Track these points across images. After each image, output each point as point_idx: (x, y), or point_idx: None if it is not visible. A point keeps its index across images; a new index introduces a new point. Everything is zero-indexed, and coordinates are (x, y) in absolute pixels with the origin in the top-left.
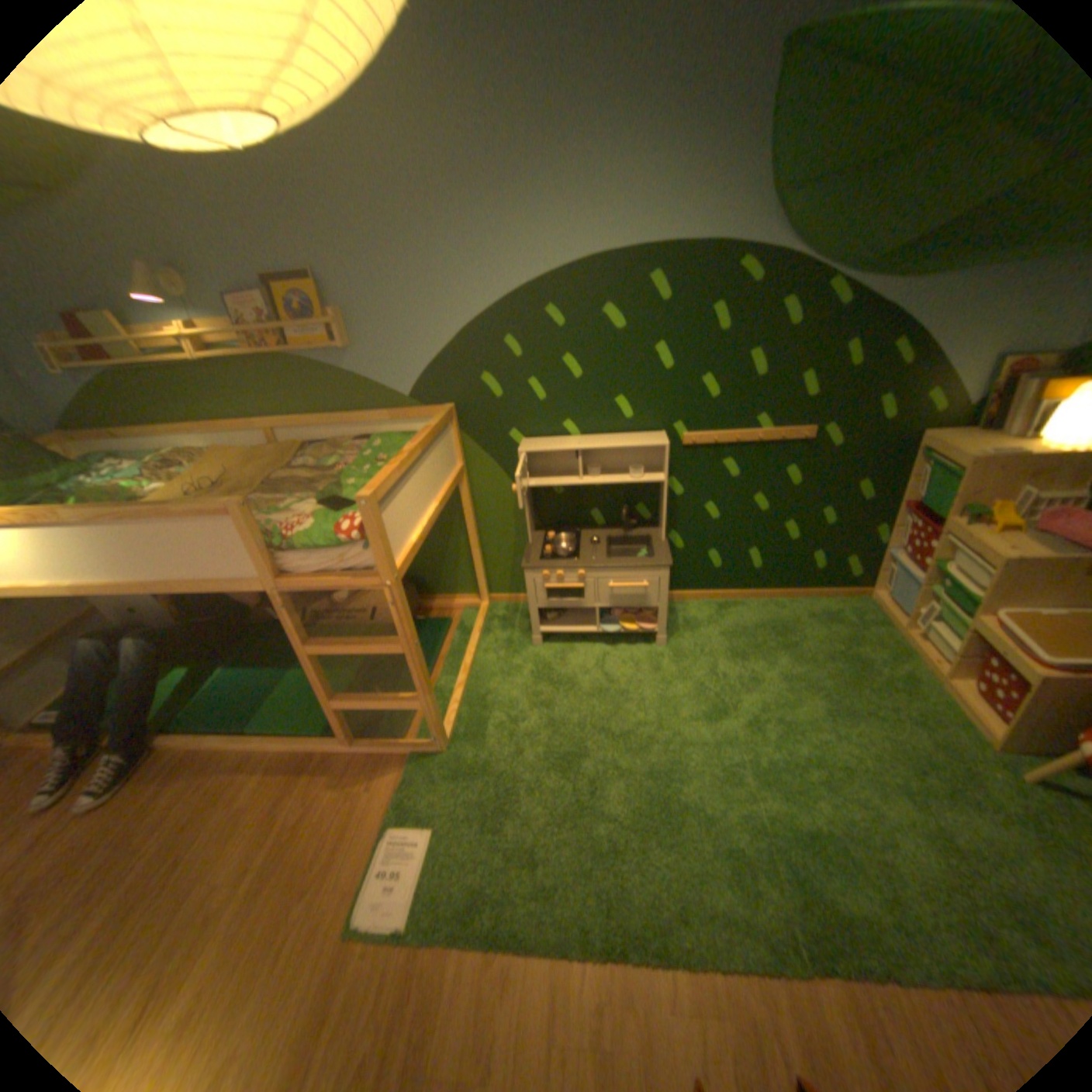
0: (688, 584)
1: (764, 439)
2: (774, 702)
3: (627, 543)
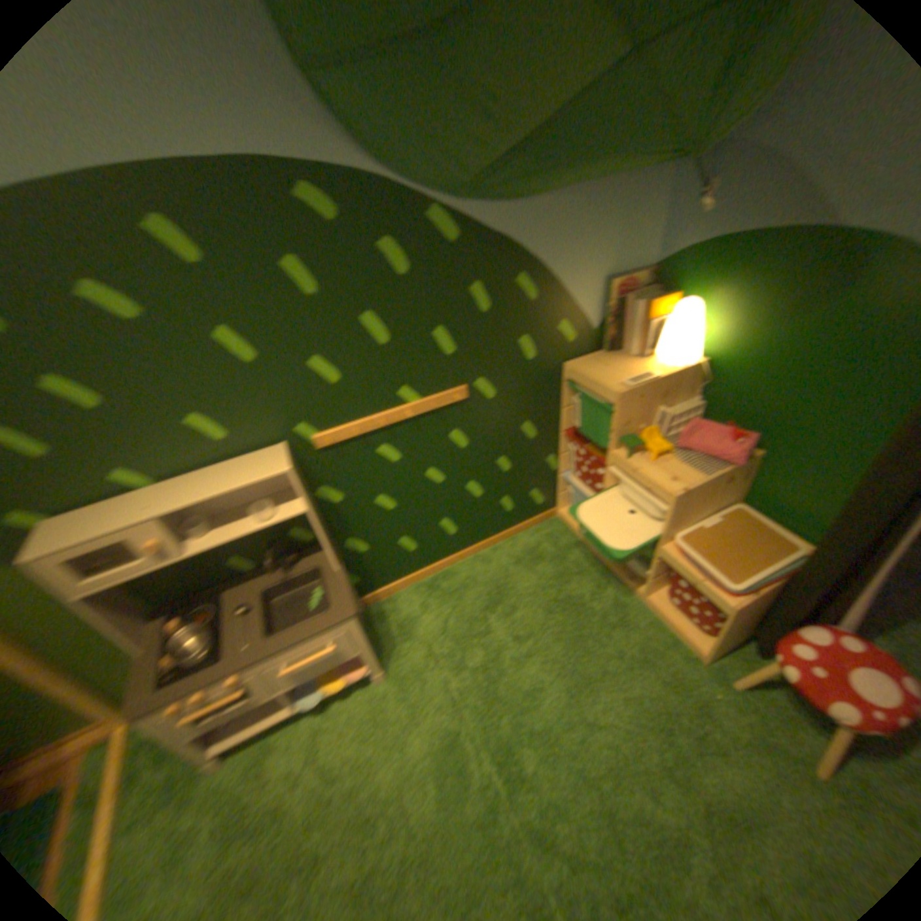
0: (391, 576)
1: (417, 413)
2: (519, 705)
3: (296, 584)
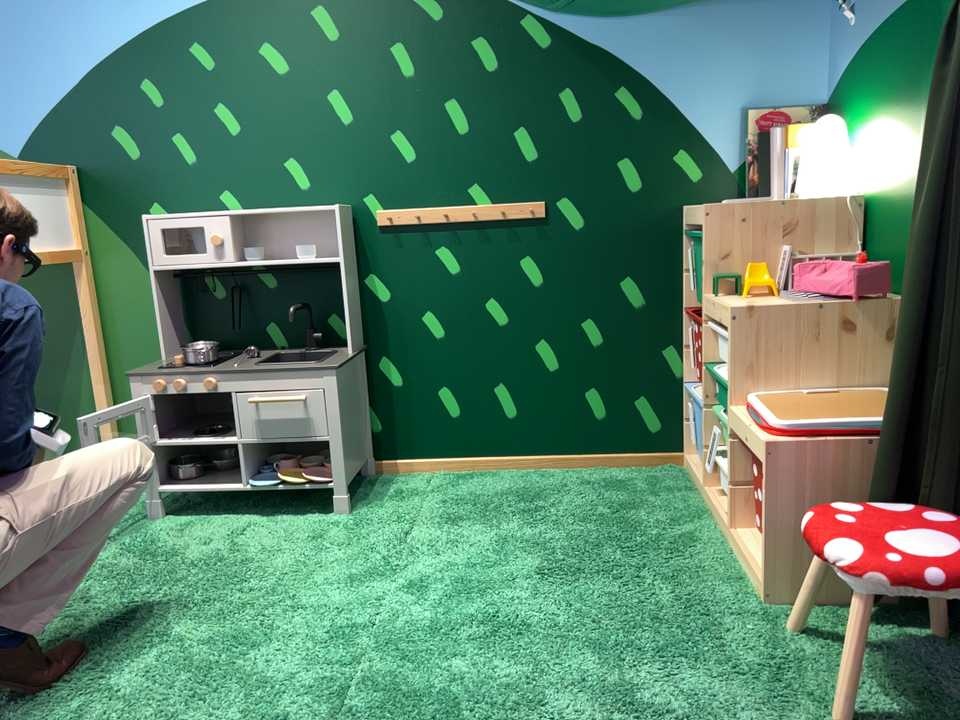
0: (417, 445)
1: (481, 215)
2: (469, 564)
3: (306, 362)
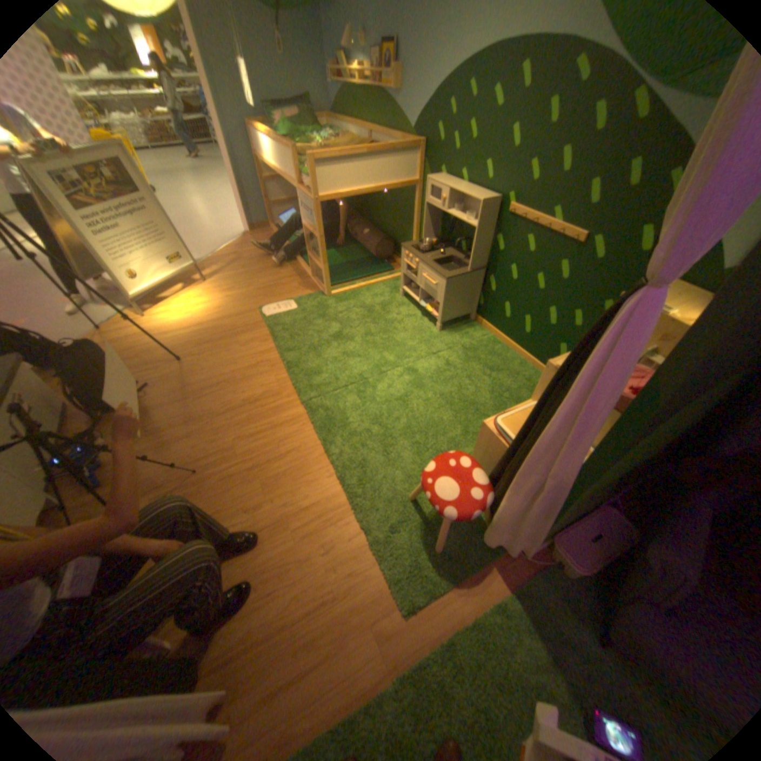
0: (490, 320)
1: (551, 228)
2: (431, 376)
3: (458, 265)
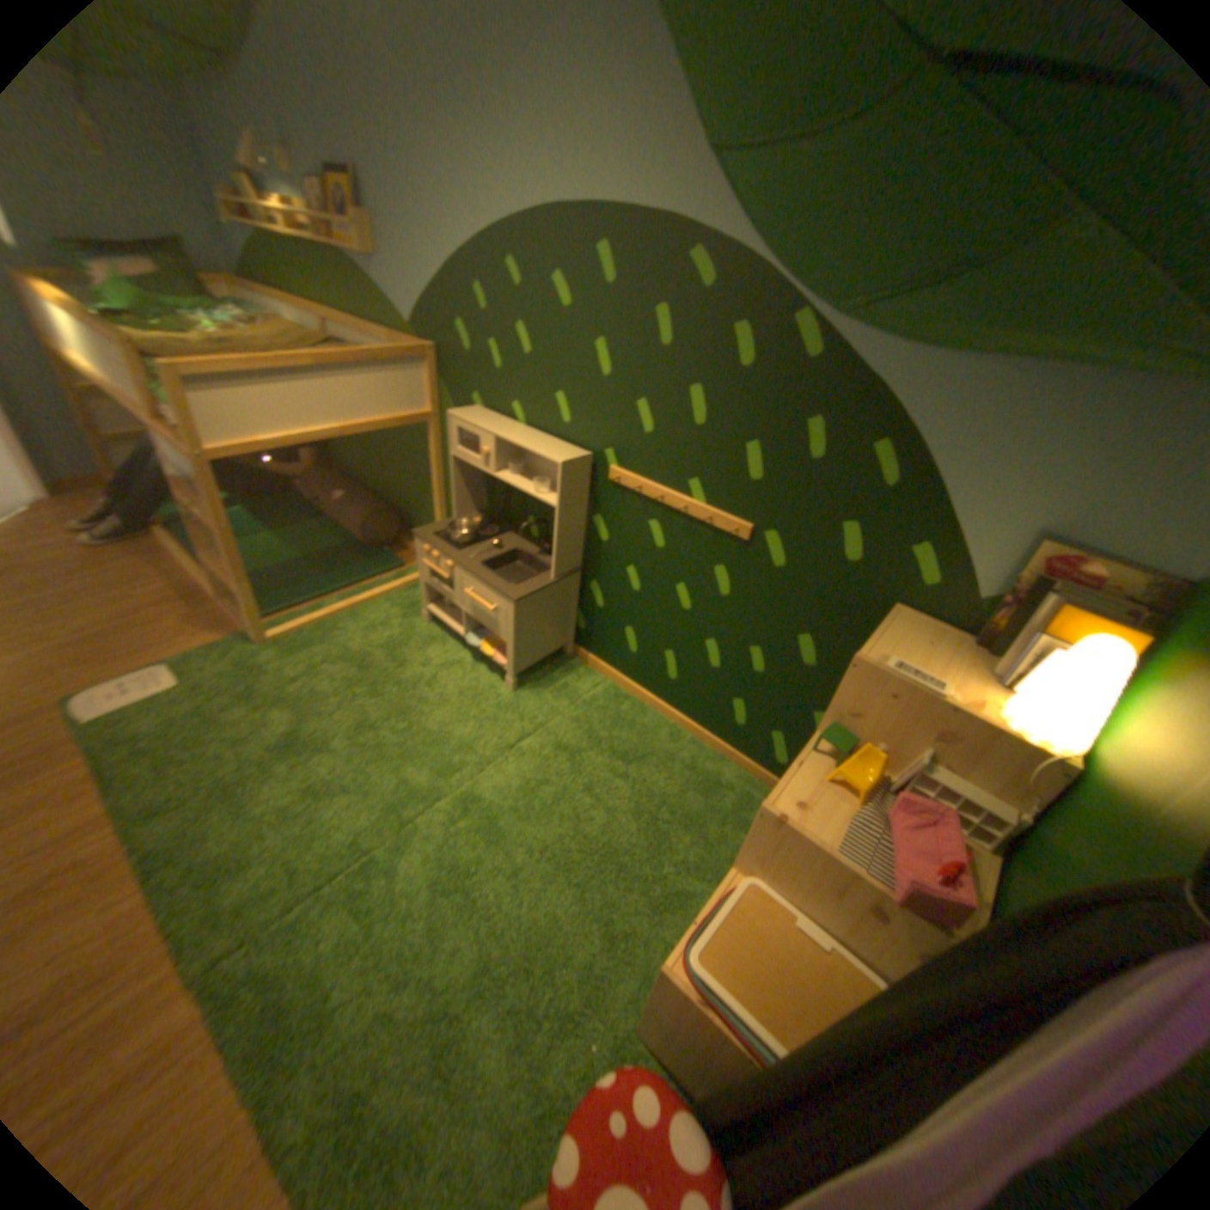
0: (604, 655)
1: (690, 514)
2: (517, 805)
3: (532, 567)
